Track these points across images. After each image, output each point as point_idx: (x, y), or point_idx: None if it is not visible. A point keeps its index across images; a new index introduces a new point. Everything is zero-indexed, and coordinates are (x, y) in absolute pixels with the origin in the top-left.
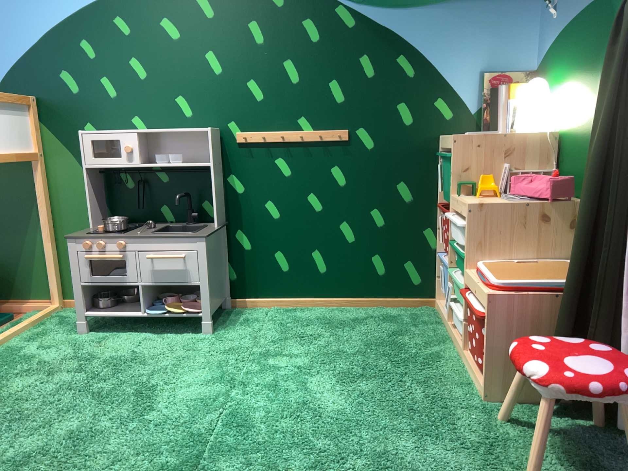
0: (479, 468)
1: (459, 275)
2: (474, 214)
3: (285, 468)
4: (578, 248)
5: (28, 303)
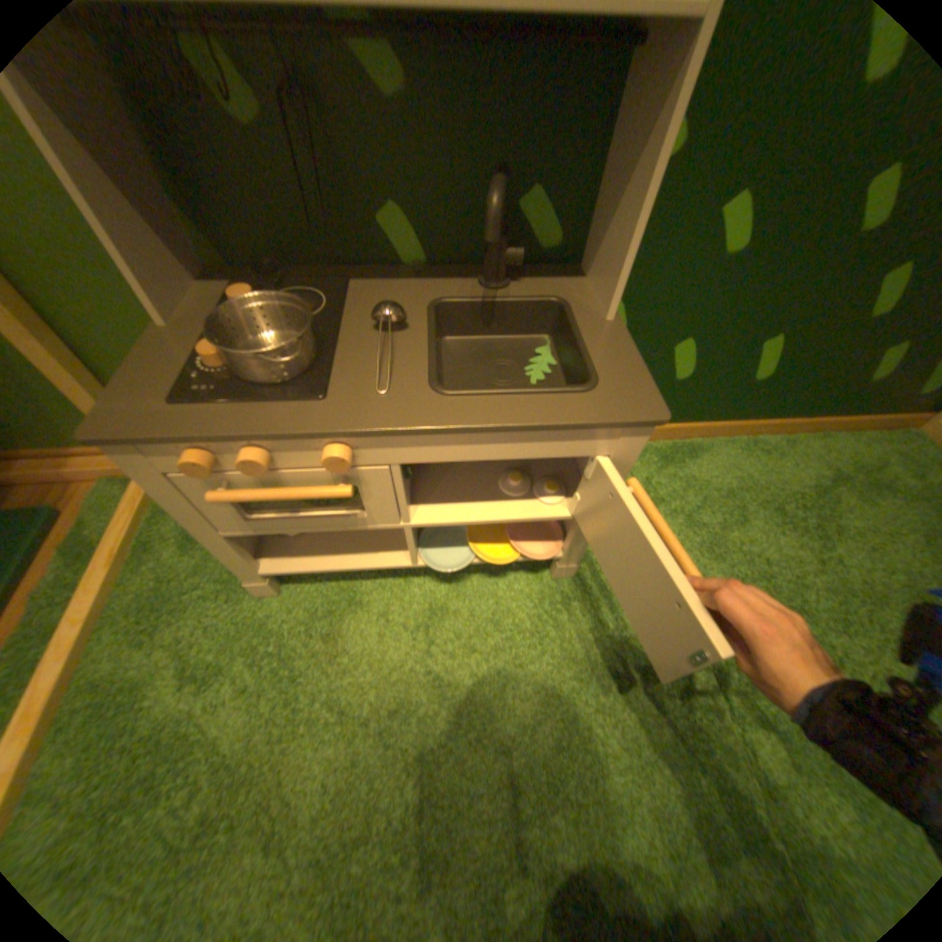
0: None
1: None
2: None
3: None
4: None
5: (75, 457)
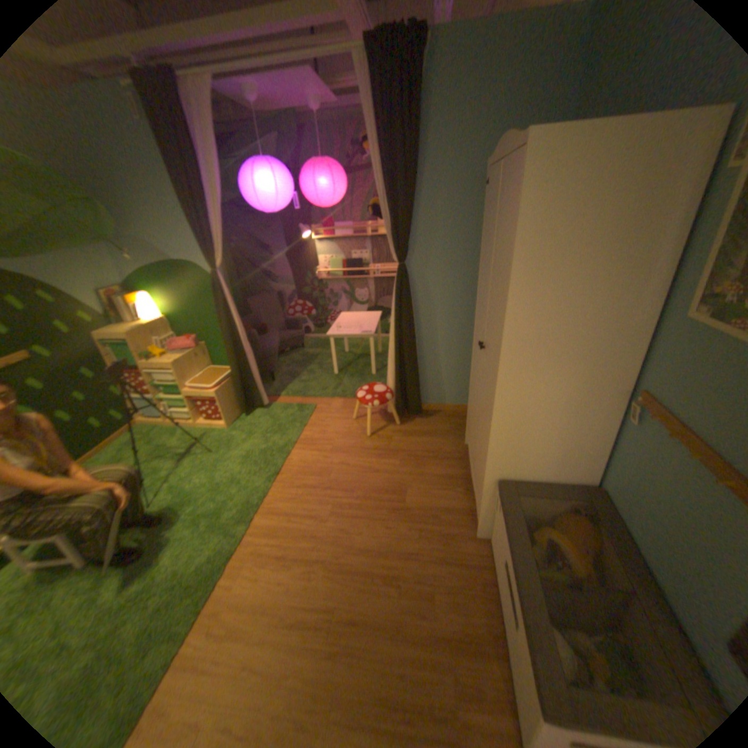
0: (255, 440)
1: (165, 398)
2: (175, 367)
3: (220, 490)
4: (230, 362)
5: None
